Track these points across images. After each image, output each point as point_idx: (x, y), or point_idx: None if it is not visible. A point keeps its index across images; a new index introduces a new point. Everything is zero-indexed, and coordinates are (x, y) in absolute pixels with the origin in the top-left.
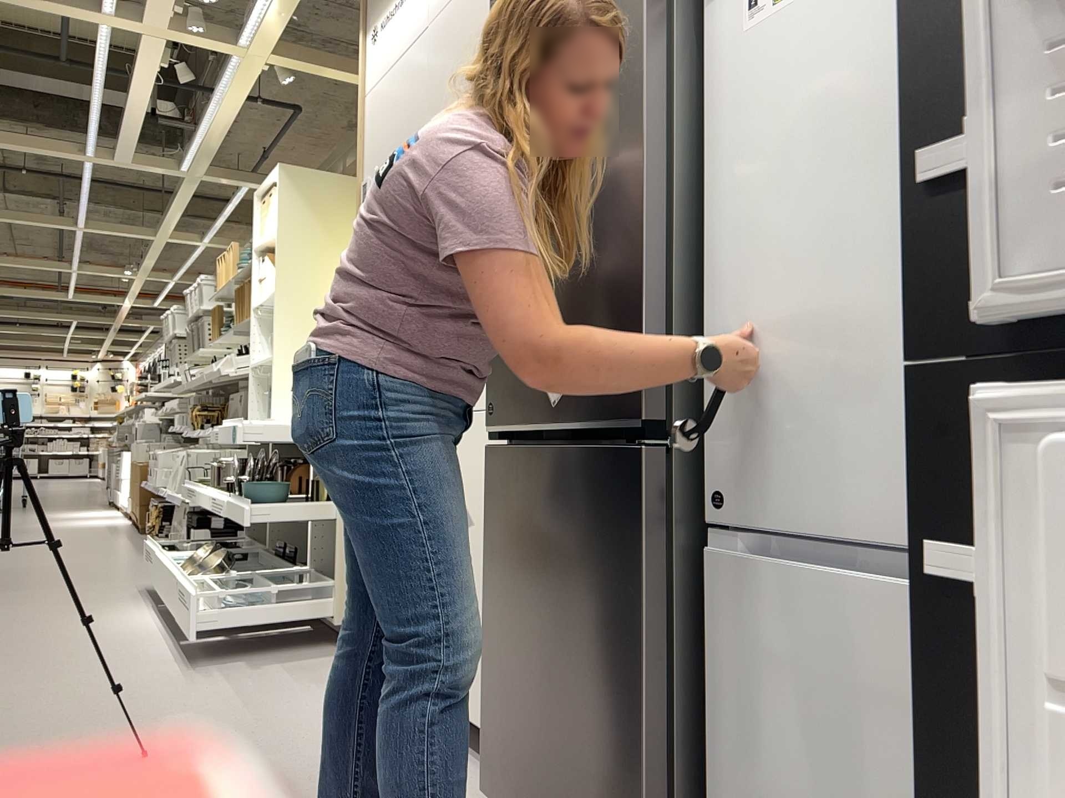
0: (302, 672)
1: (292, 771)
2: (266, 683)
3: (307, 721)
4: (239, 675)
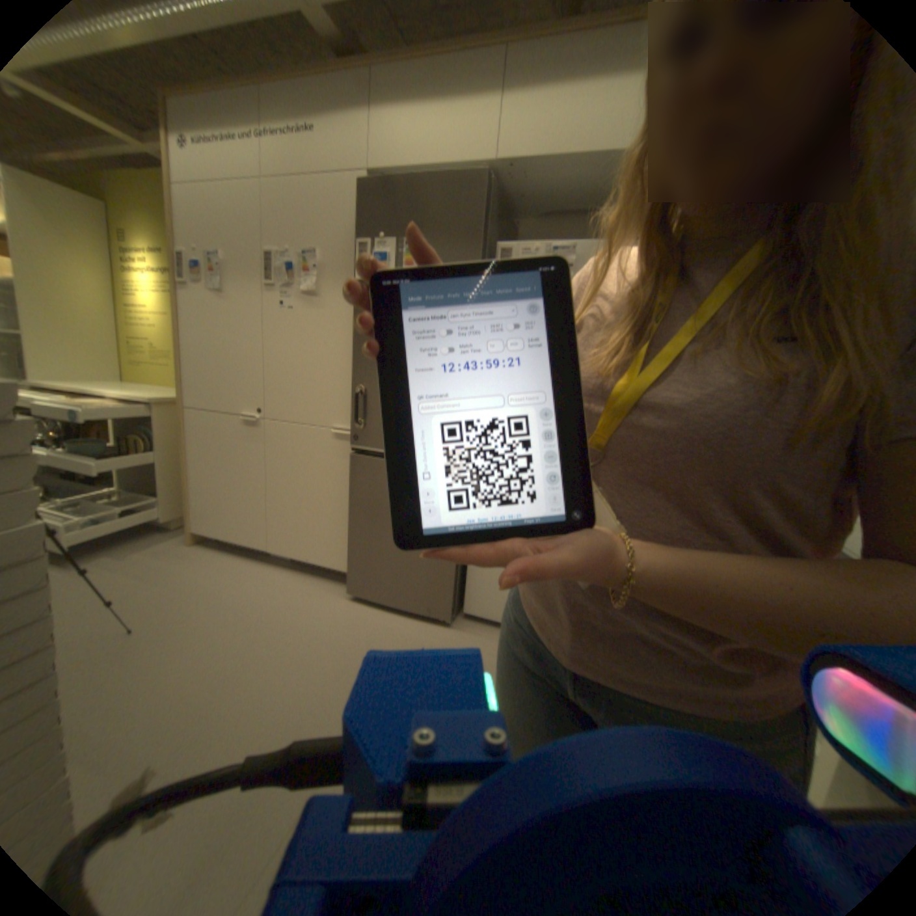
0: (160, 556)
1: (233, 610)
2: (144, 568)
3: (205, 583)
4: (115, 567)
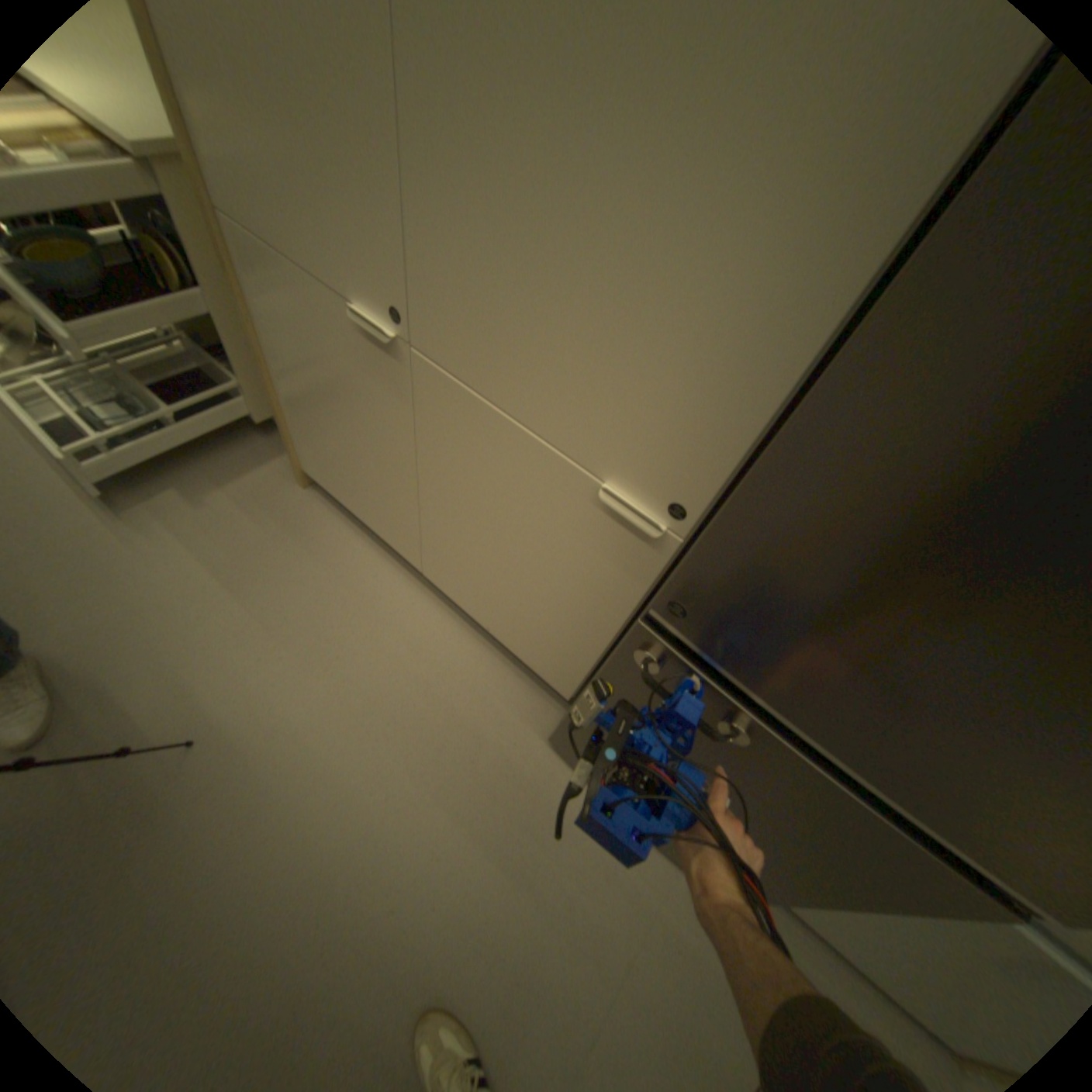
0: (256, 505)
1: (356, 719)
2: (228, 538)
3: (319, 615)
4: (185, 524)
